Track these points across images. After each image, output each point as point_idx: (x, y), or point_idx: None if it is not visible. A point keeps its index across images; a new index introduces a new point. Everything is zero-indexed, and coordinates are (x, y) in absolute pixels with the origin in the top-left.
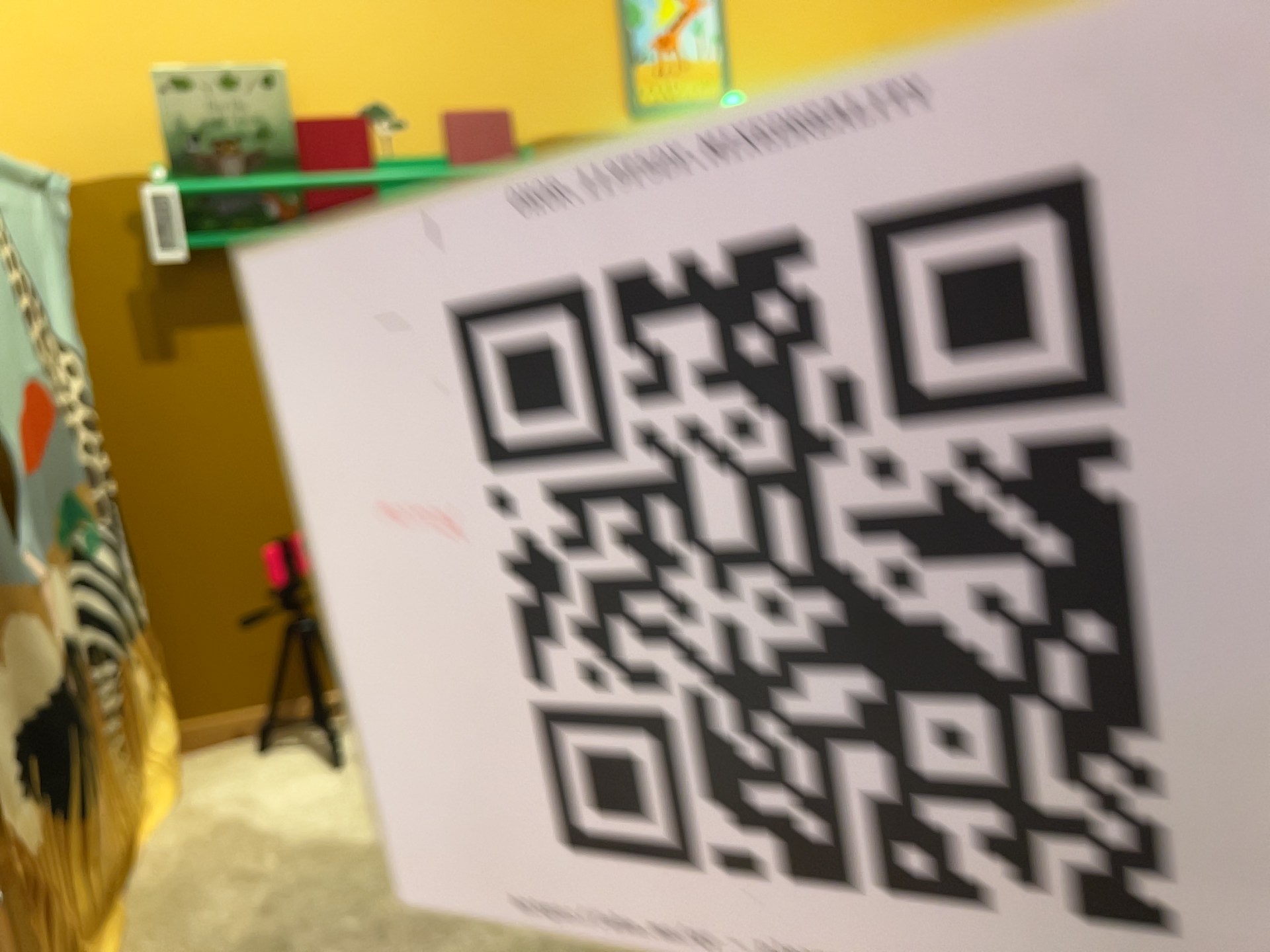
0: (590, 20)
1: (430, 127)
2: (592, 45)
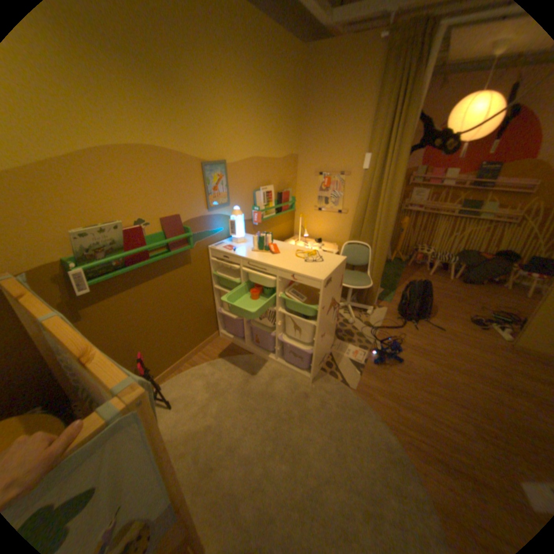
0: (196, 184)
1: (156, 224)
2: (197, 192)
